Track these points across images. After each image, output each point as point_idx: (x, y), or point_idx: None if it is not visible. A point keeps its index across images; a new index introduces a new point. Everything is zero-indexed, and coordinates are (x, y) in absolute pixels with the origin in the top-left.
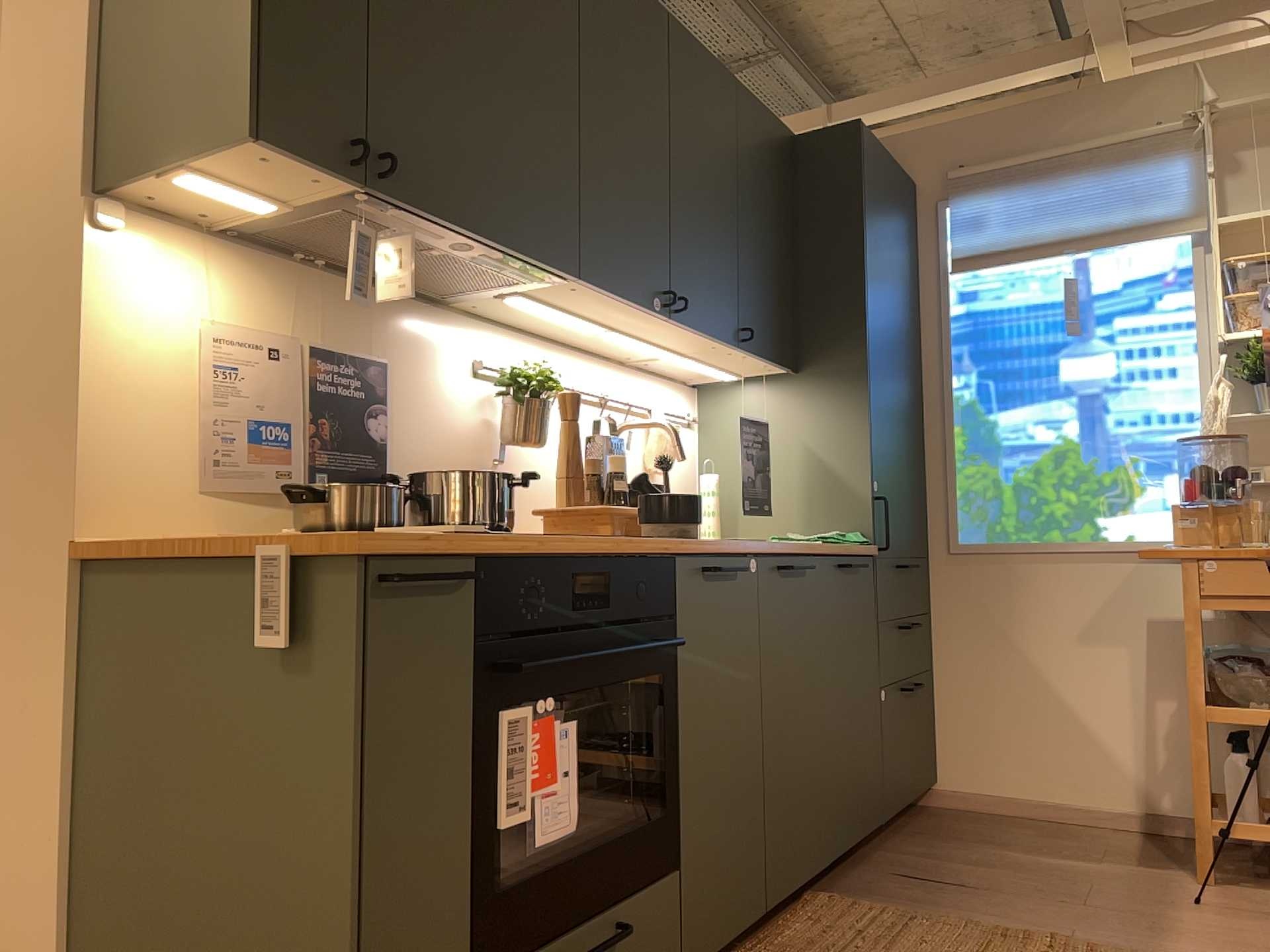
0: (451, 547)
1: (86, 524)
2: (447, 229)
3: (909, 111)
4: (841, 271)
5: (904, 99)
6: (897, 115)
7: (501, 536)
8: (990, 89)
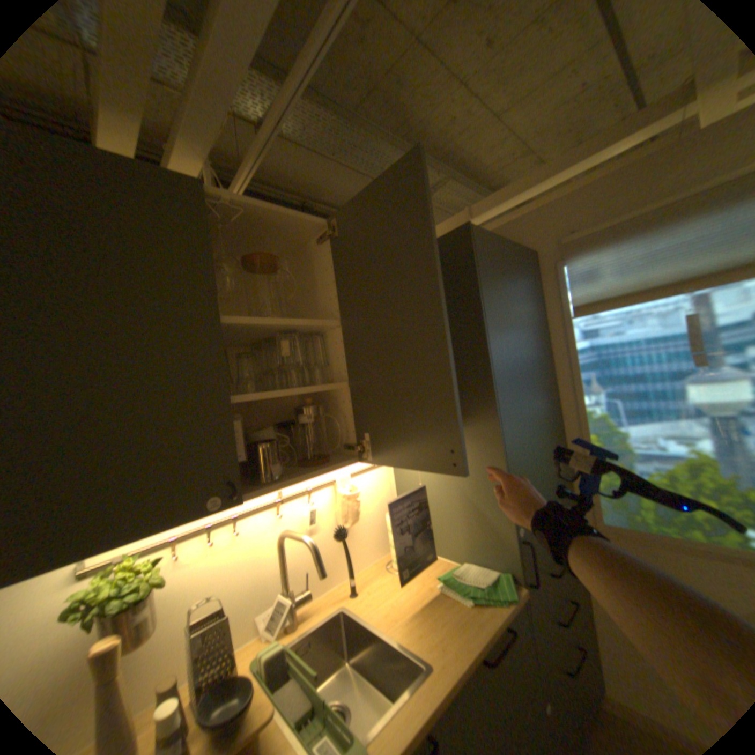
0: None
1: None
2: None
3: (526, 195)
4: (470, 352)
5: (520, 187)
6: (518, 200)
7: None
8: (591, 159)
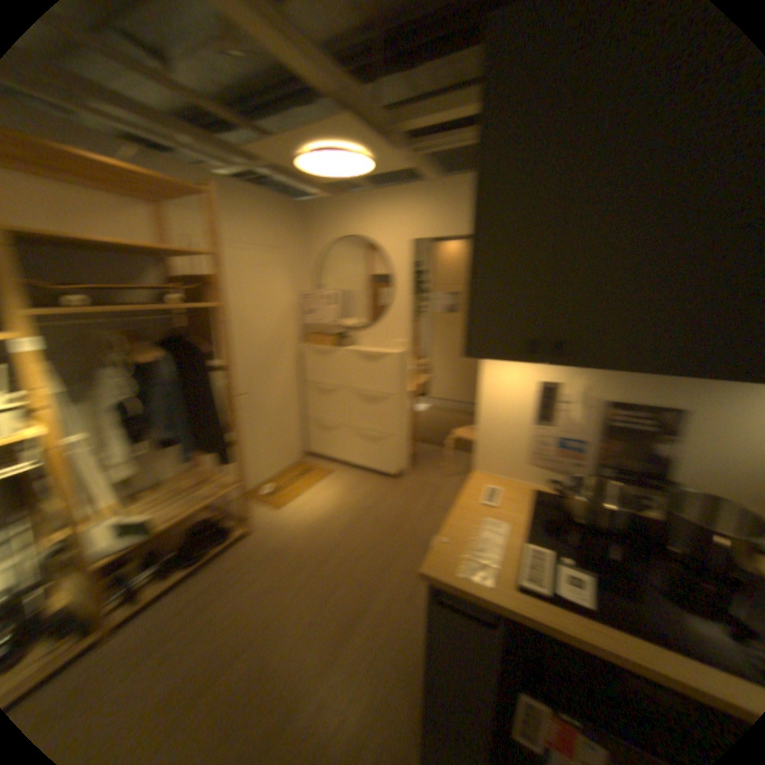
0: (486, 604)
1: (480, 465)
2: (647, 371)
3: None
4: None
5: None
6: None
7: (561, 611)
8: None
